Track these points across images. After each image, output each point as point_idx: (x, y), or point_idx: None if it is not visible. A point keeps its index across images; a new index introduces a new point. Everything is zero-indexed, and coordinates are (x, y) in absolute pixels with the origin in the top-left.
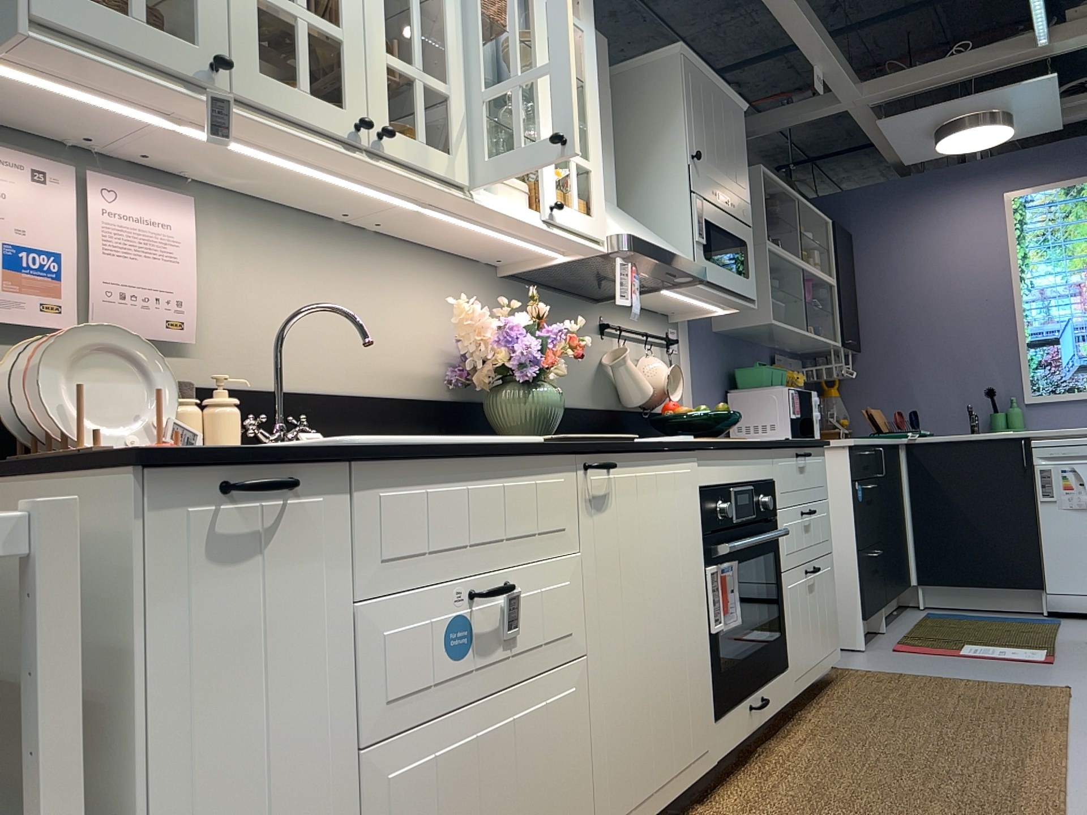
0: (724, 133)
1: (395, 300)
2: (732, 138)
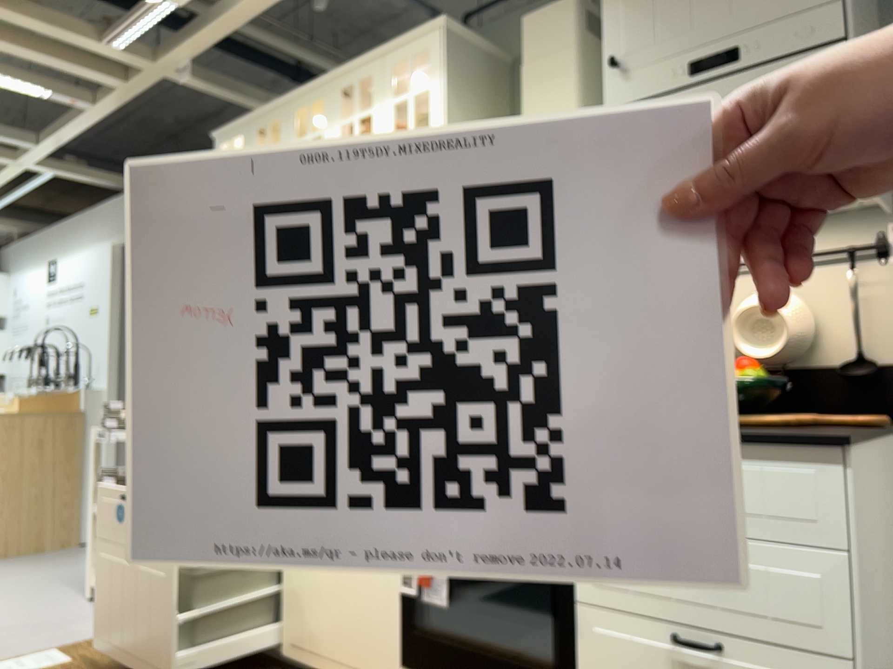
0: None
1: None
2: None
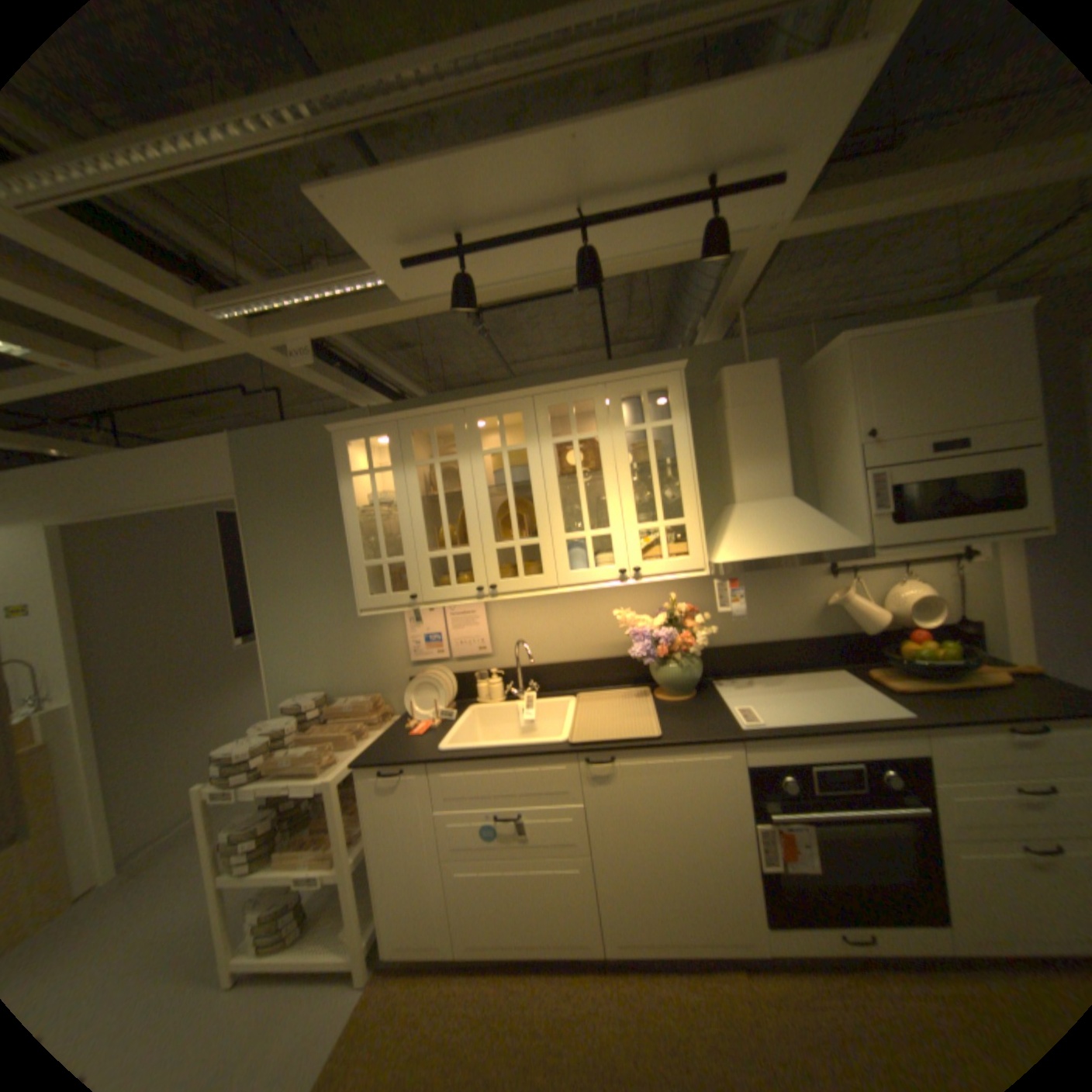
0: (955, 369)
1: (602, 607)
2: (977, 365)
